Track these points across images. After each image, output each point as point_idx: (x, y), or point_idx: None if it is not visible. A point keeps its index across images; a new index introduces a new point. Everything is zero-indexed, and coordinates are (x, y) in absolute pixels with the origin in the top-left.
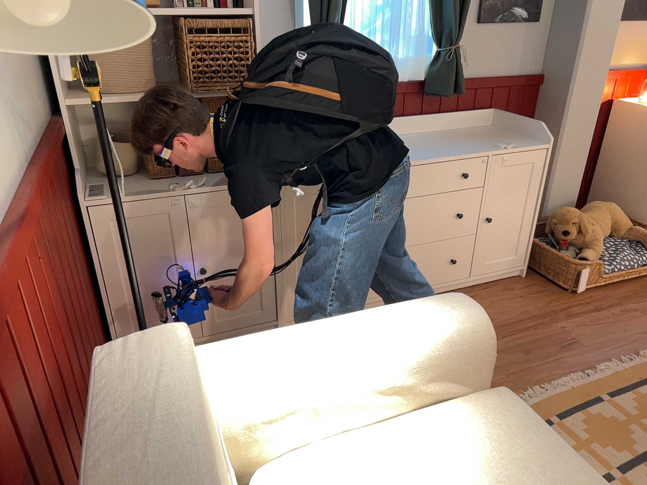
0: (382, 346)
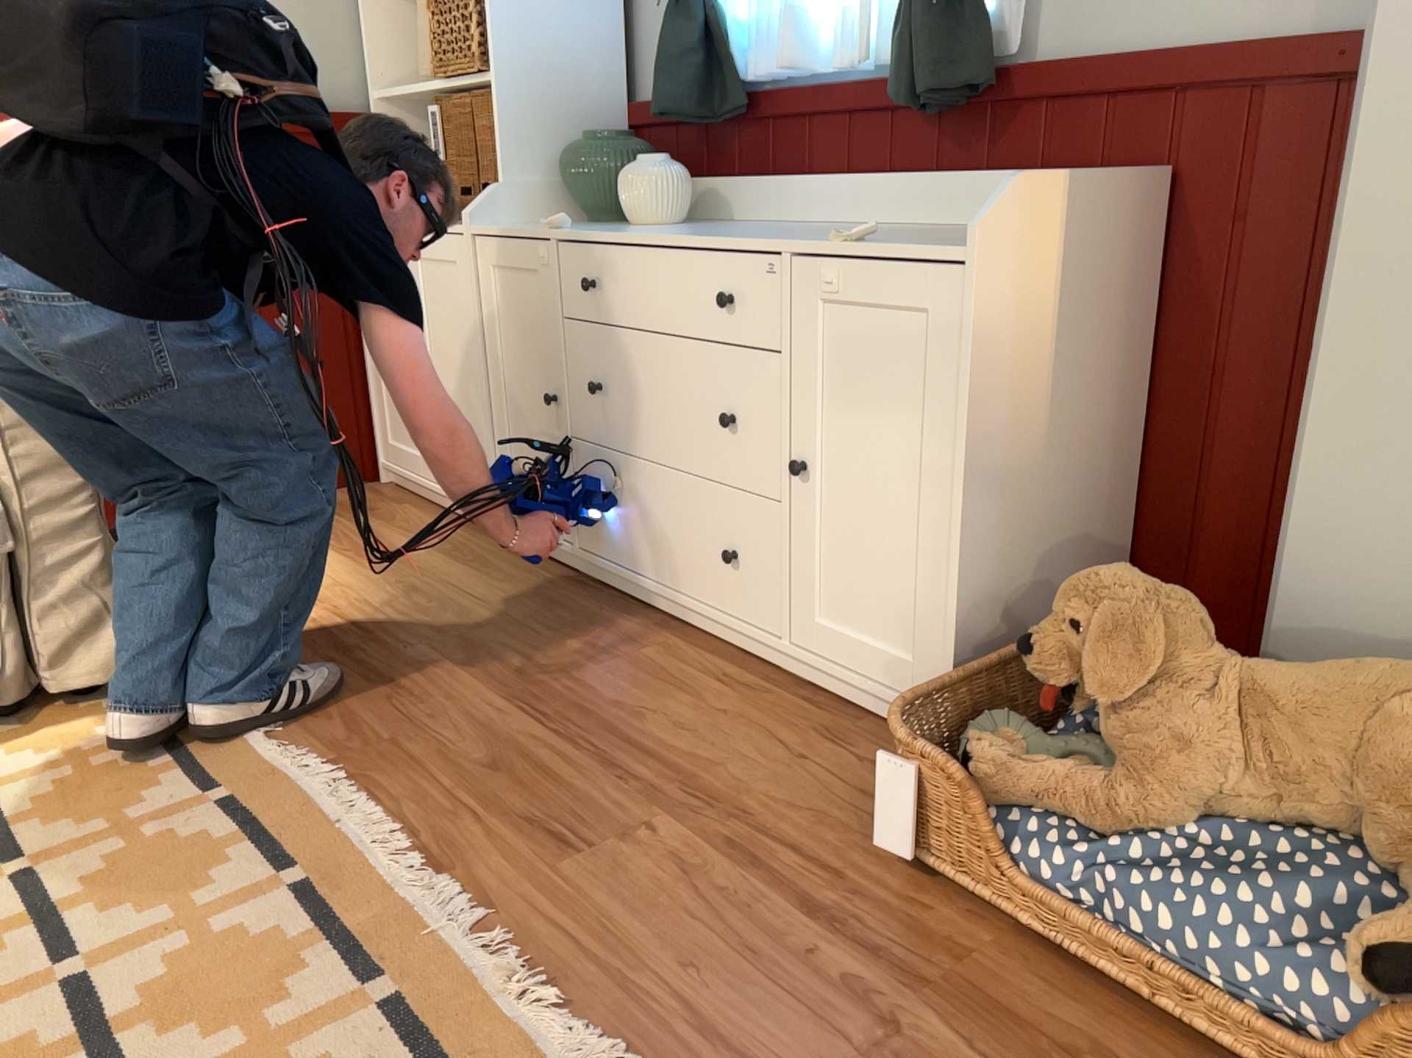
0: None
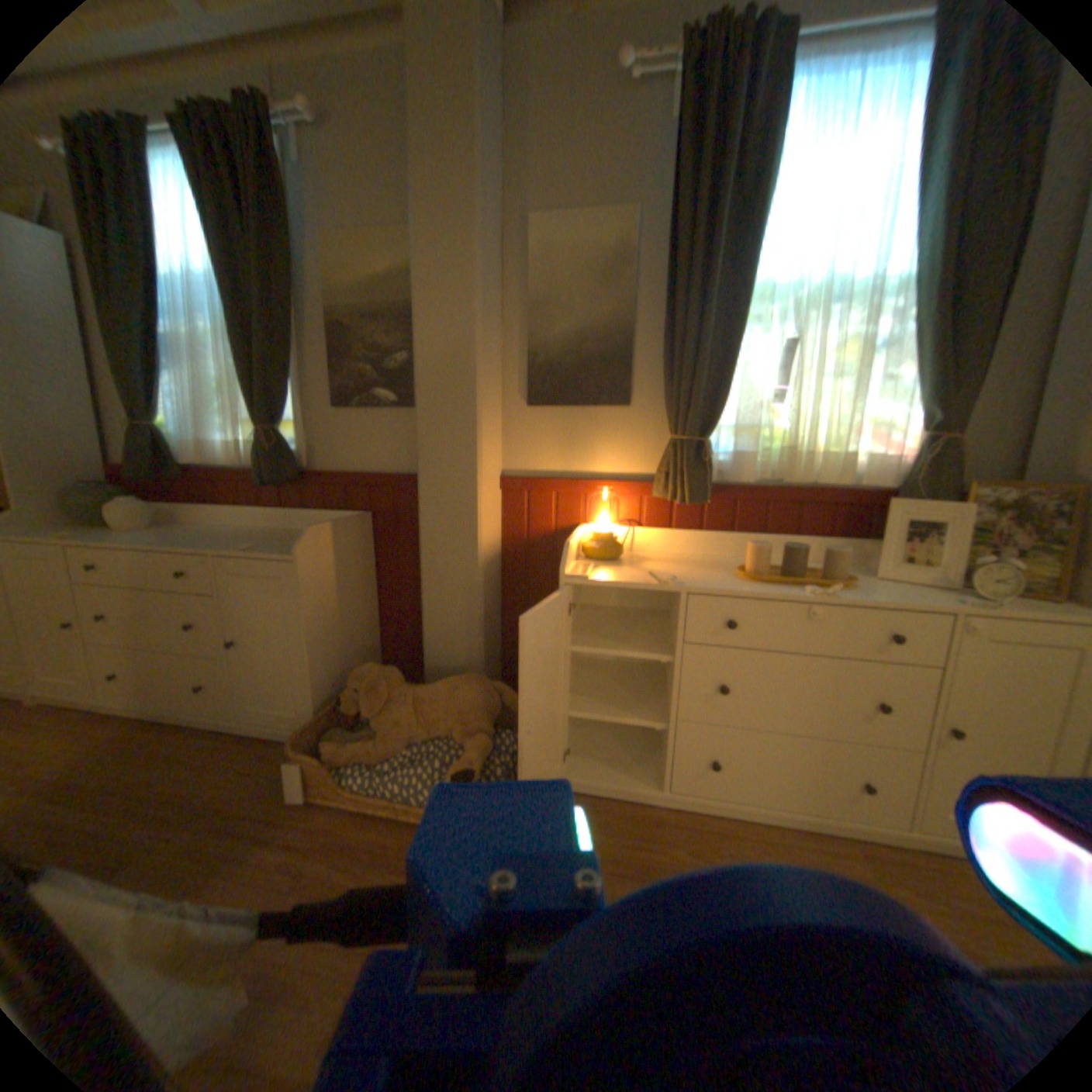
0: None
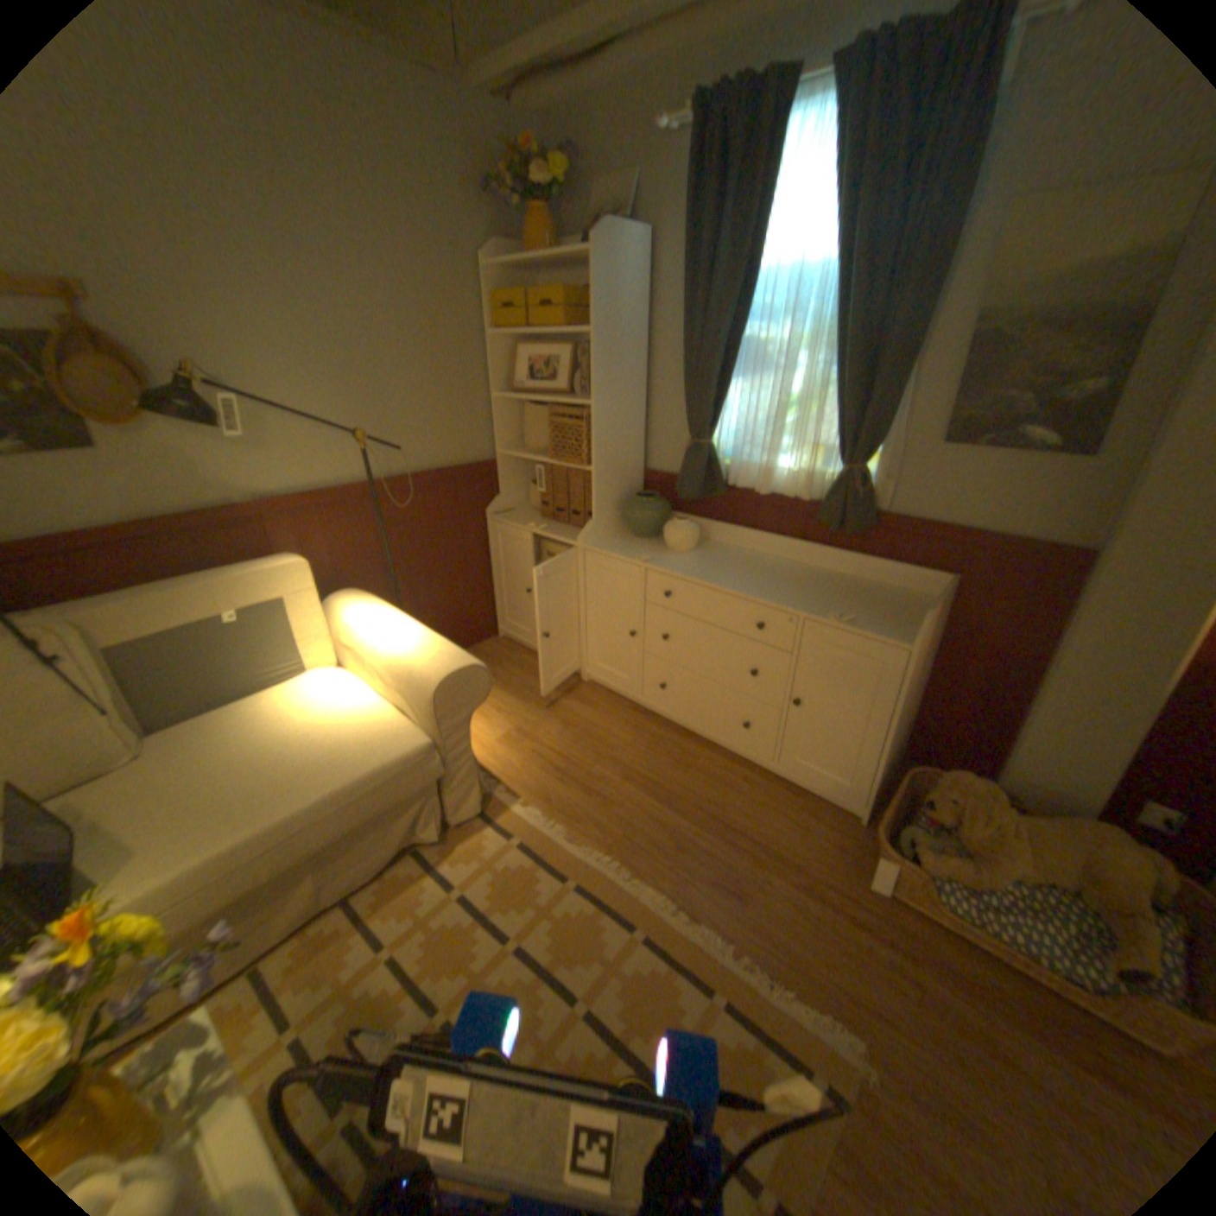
0: (393, 648)
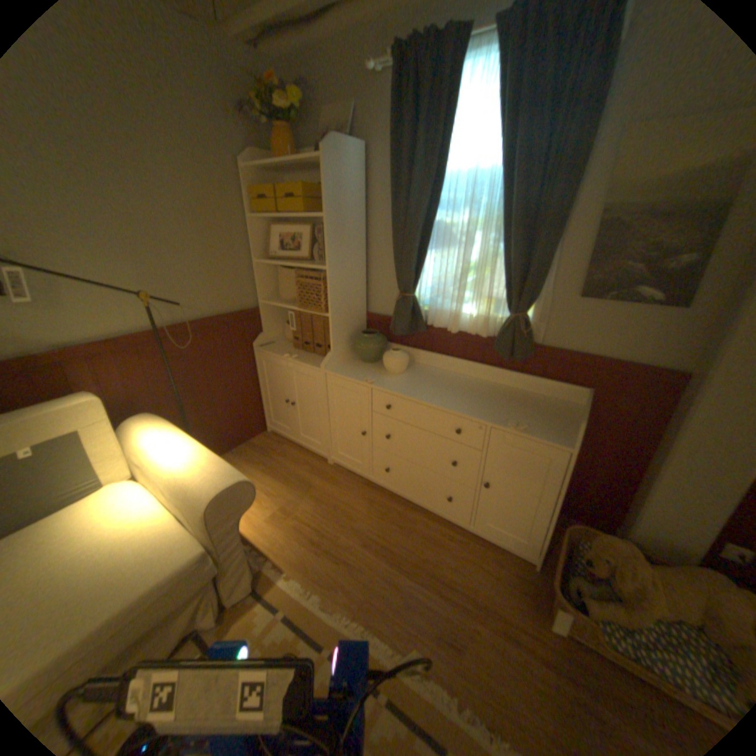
0: (173, 469)
